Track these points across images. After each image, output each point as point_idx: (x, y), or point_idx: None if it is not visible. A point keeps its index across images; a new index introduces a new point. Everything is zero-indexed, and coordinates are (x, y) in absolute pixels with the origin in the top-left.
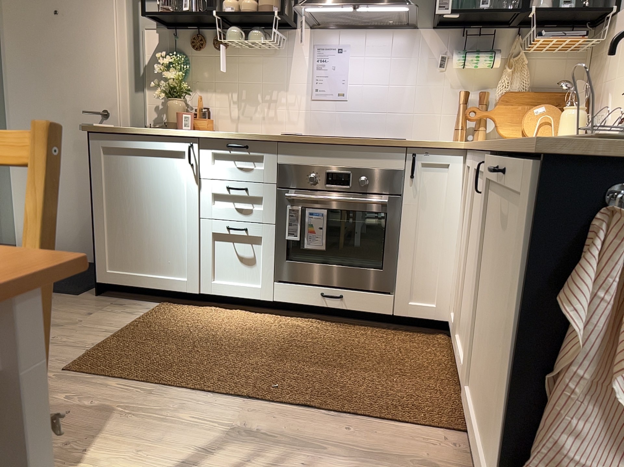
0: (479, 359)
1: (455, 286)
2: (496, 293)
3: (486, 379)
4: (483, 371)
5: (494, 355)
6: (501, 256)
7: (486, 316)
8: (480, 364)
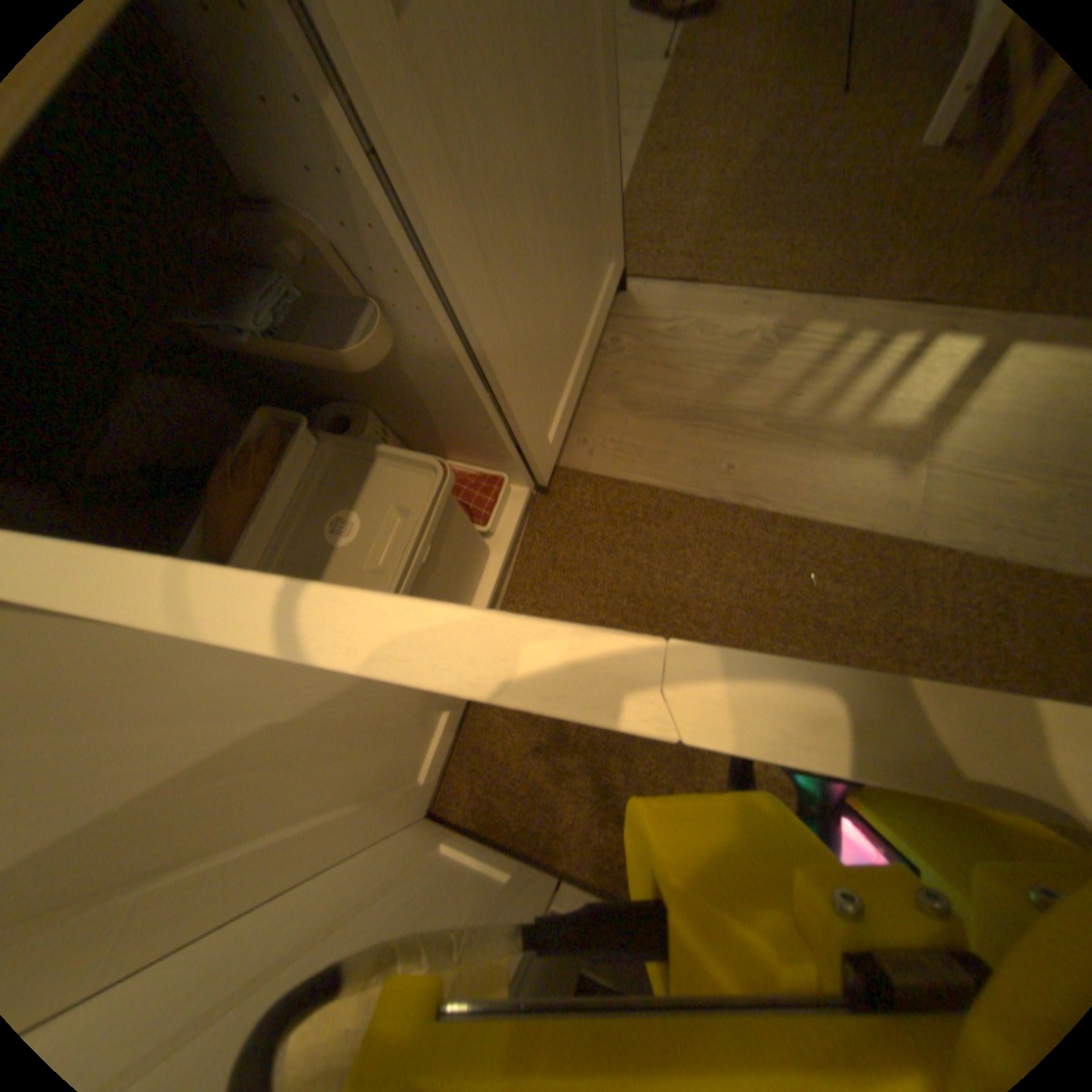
0: (544, 375)
1: (384, 805)
2: (538, 182)
3: (565, 319)
4: (557, 342)
5: (567, 247)
6: (521, 93)
7: (531, 297)
8: (549, 362)
